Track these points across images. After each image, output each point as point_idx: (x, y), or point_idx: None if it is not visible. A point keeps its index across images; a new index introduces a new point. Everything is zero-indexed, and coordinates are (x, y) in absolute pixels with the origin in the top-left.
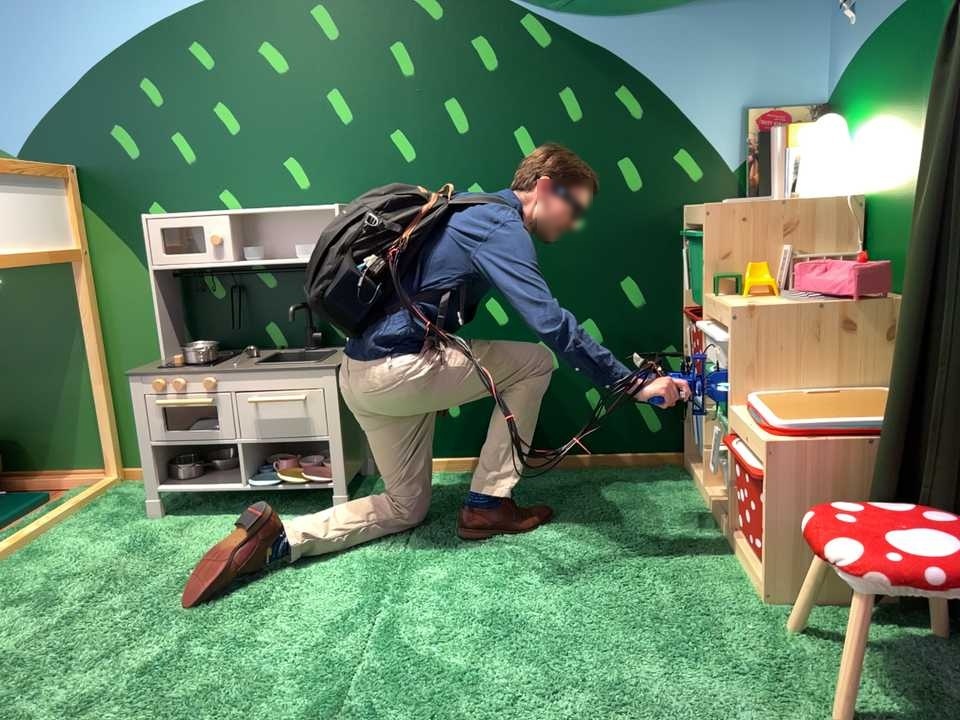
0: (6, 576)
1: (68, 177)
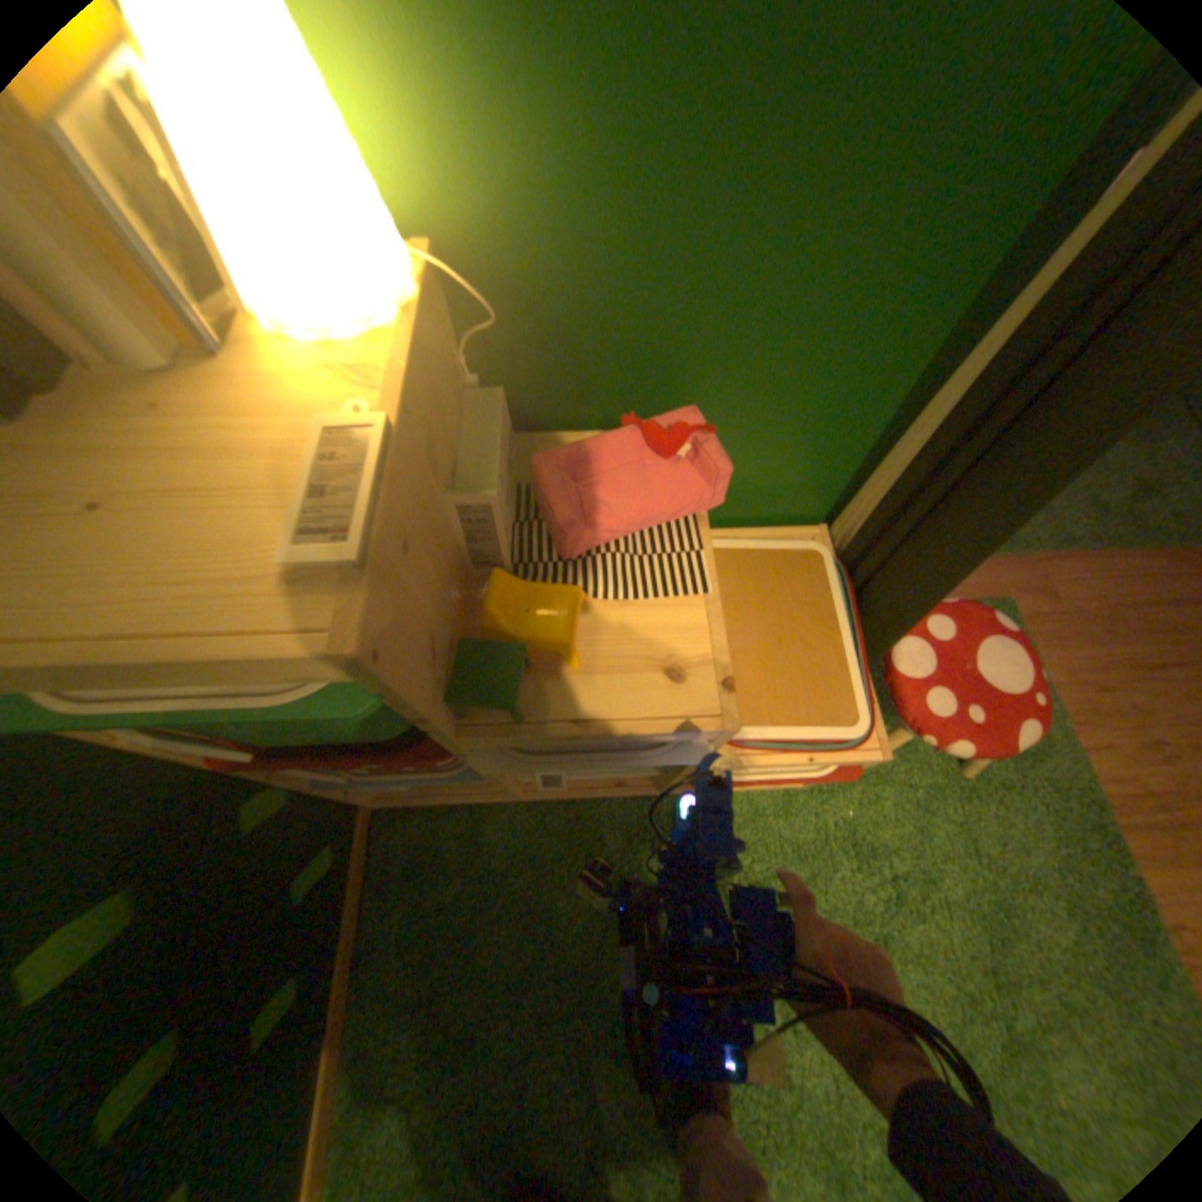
0: None
1: None
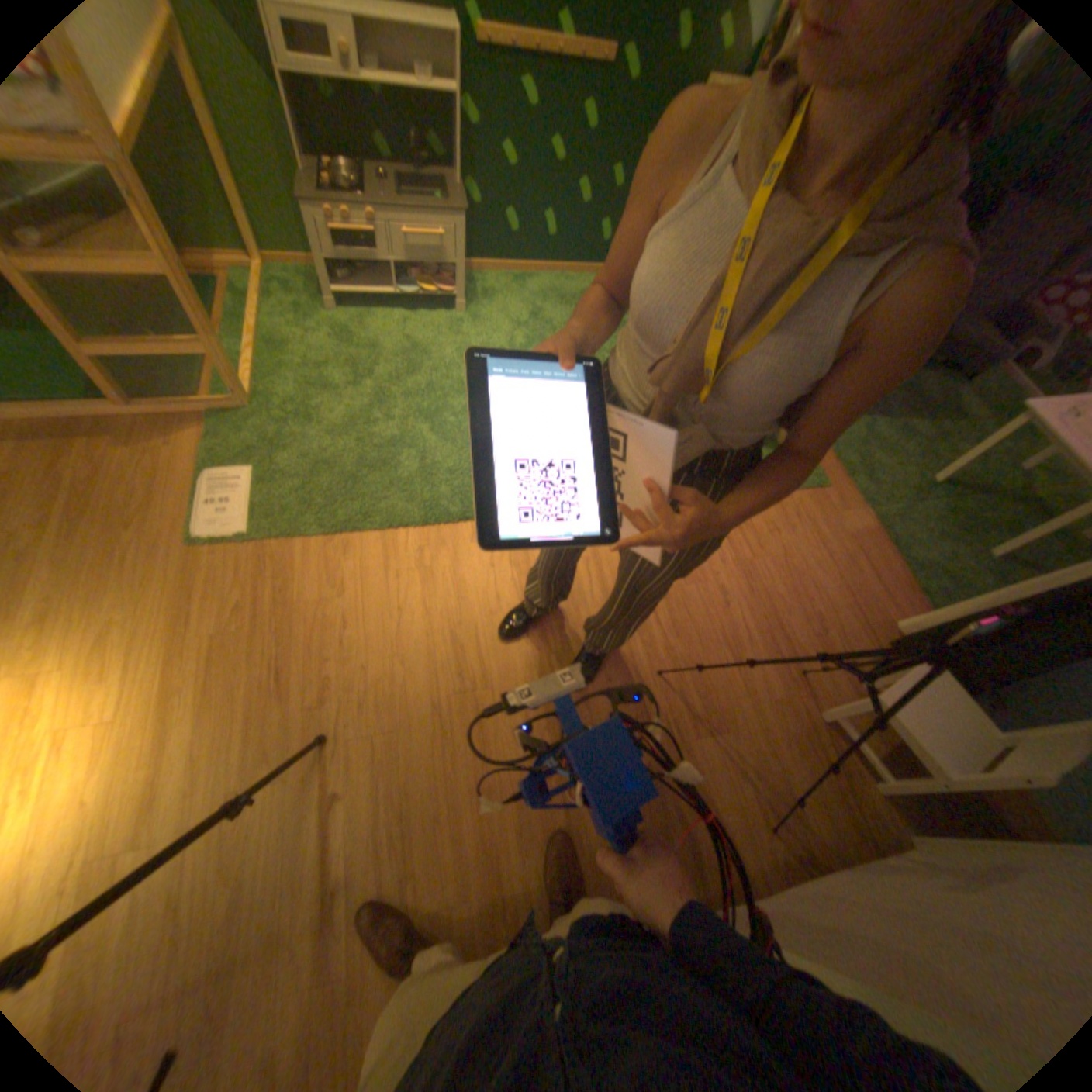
0: (273, 365)
1: None
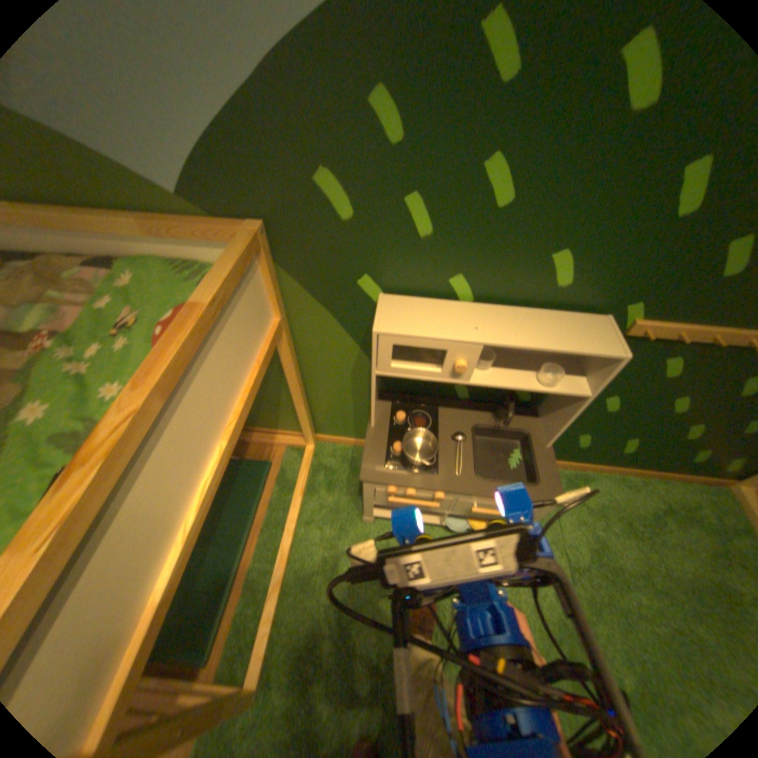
0: (296, 614)
1: (262, 246)
